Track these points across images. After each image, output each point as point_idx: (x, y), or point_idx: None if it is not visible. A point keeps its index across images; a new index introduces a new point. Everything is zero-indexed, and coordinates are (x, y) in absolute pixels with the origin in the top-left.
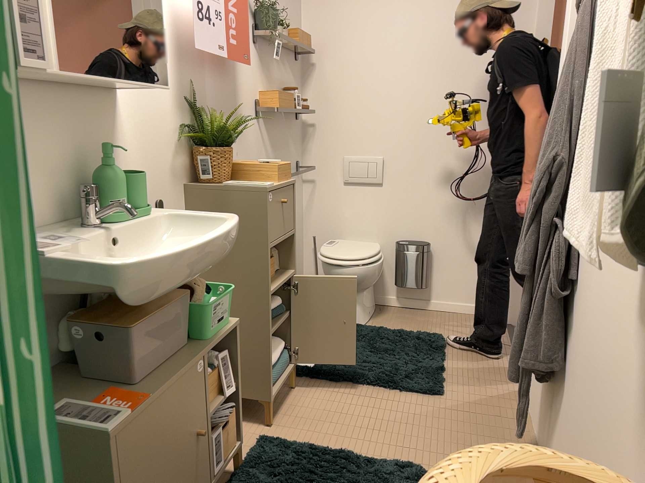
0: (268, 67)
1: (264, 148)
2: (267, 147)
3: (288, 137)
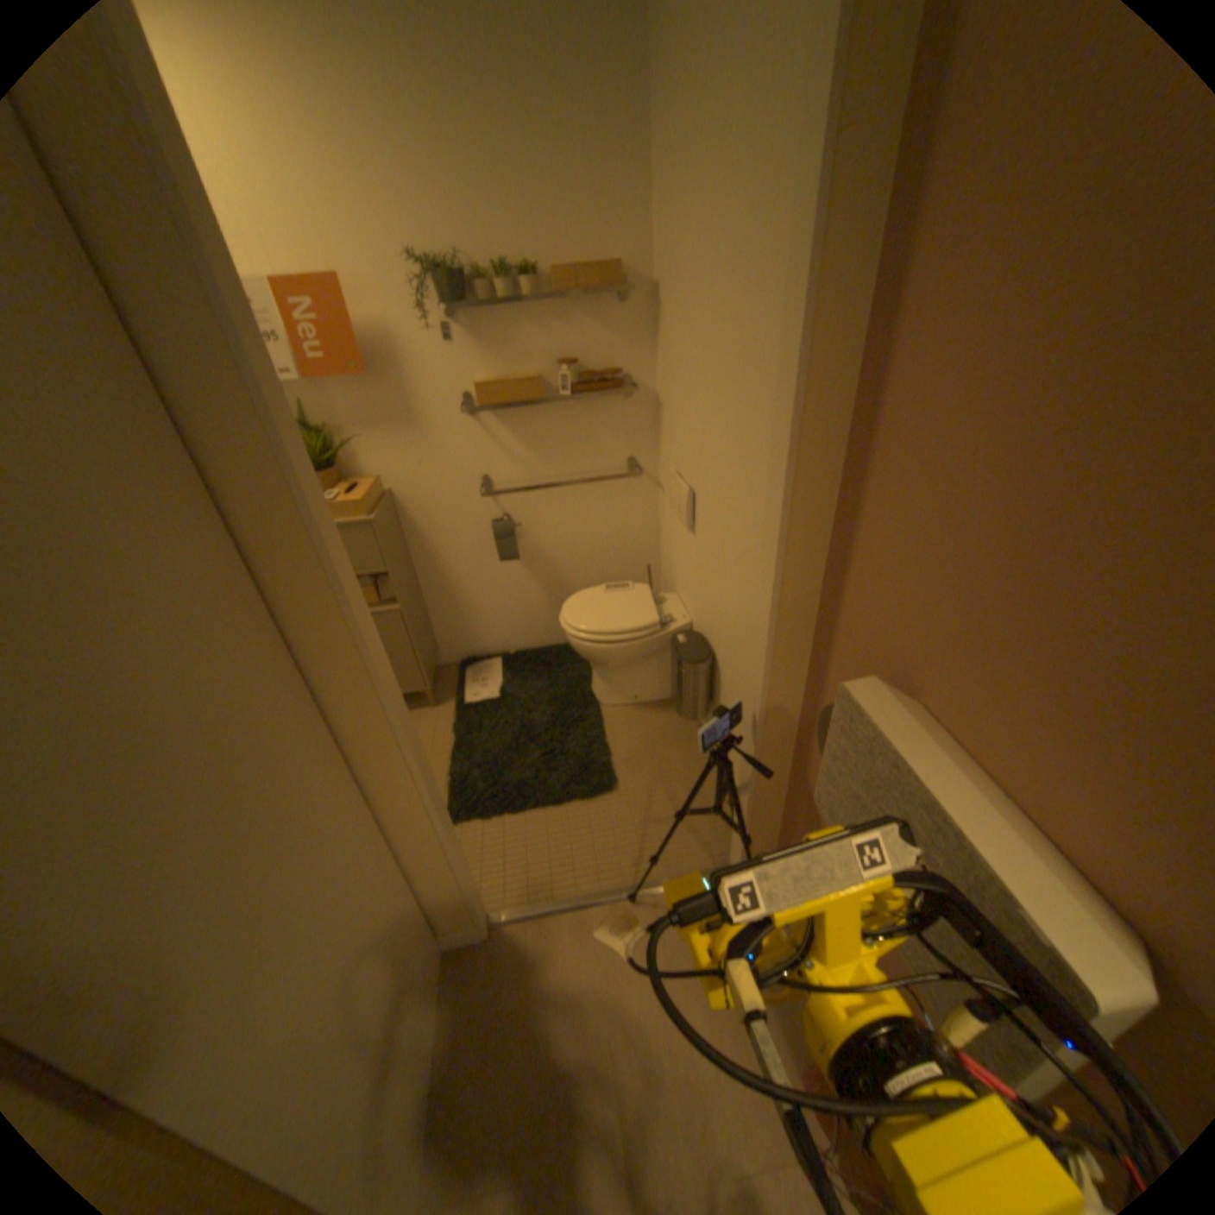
0: (503, 339)
1: (497, 450)
2: (509, 449)
3: (589, 427)
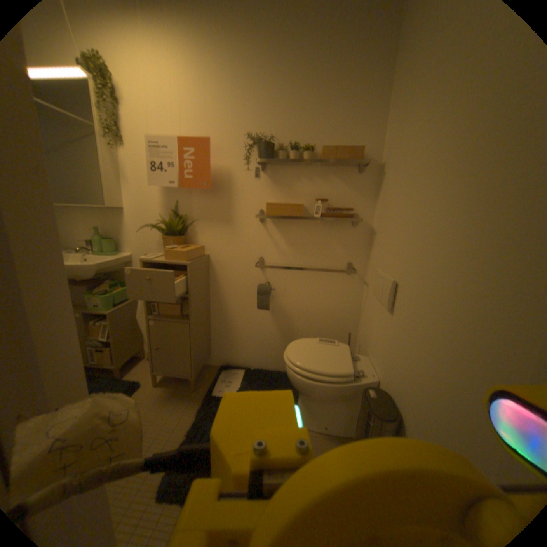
0: (288, 182)
1: (272, 242)
2: (279, 243)
3: (328, 238)
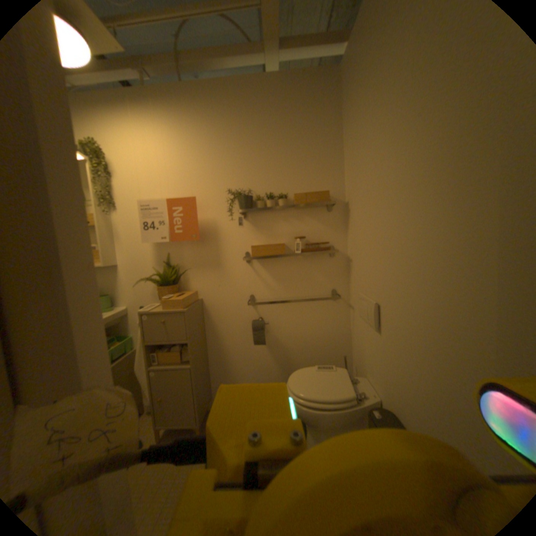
0: (268, 225)
1: (260, 280)
2: (266, 279)
3: (311, 270)
